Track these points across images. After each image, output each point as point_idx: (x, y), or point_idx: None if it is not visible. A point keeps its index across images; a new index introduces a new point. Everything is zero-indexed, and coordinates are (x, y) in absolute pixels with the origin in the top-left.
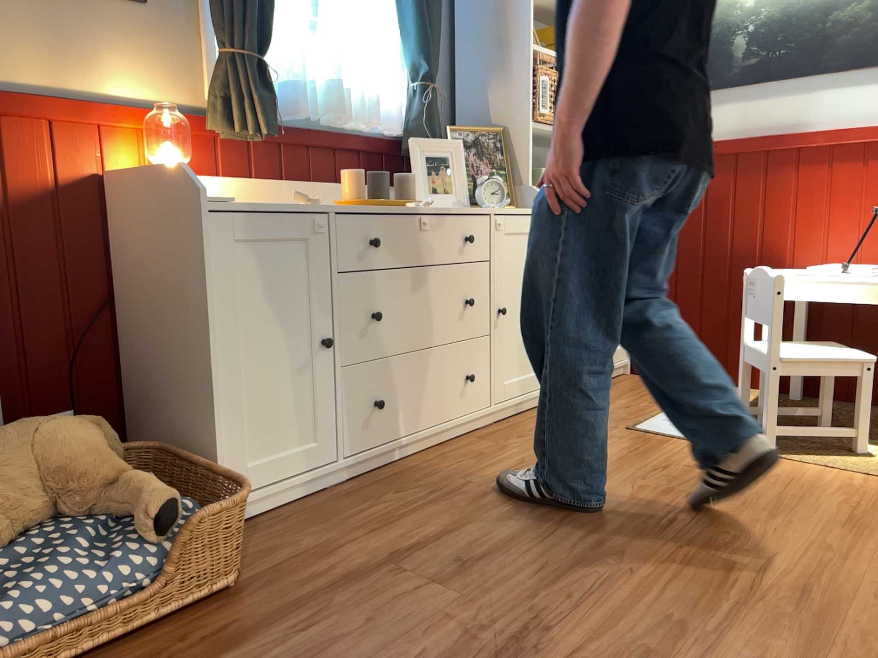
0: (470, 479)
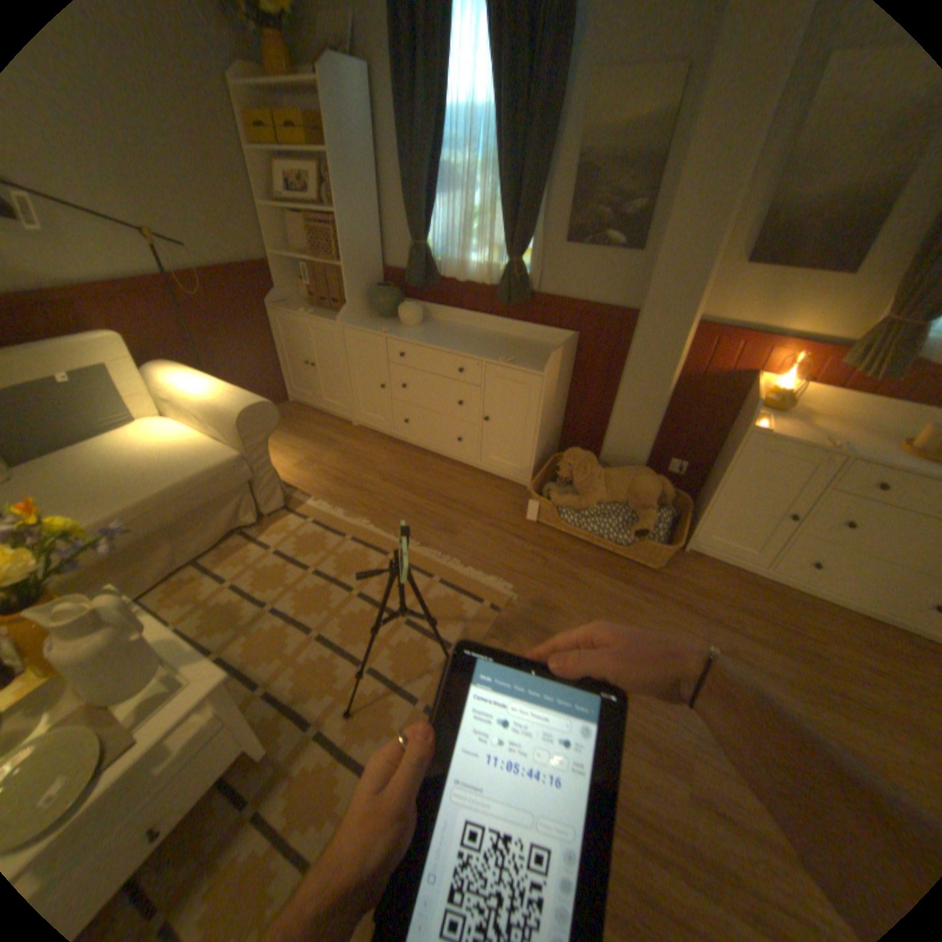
0: (833, 646)
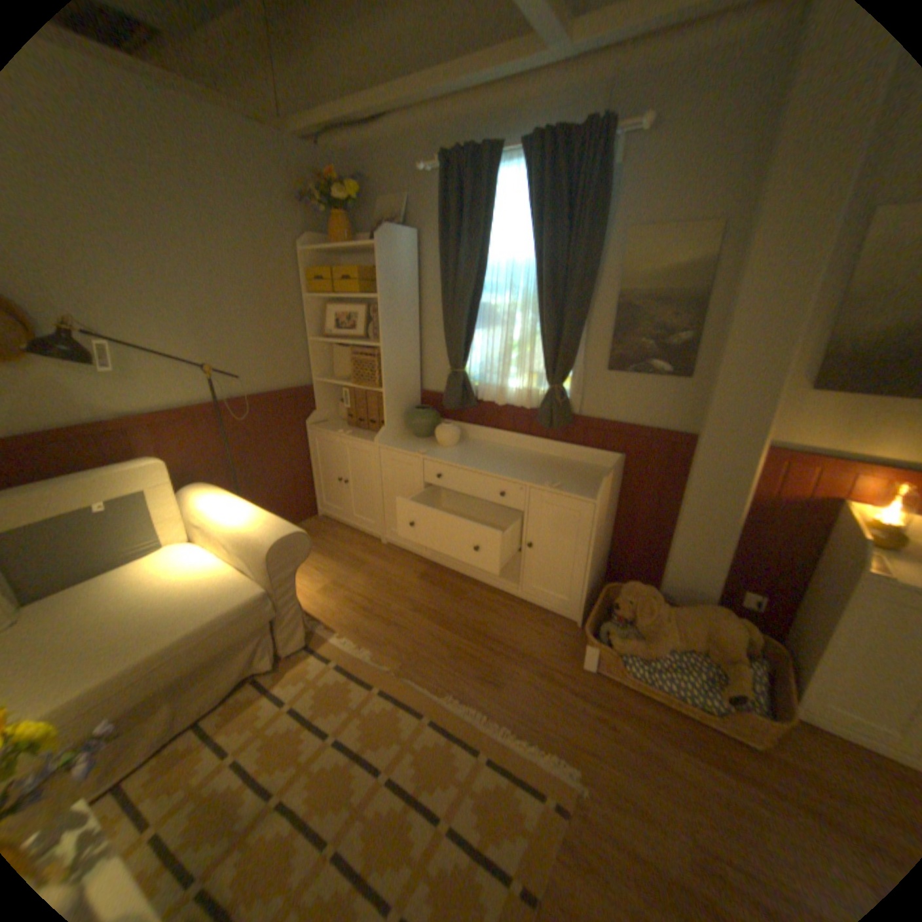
0: None
